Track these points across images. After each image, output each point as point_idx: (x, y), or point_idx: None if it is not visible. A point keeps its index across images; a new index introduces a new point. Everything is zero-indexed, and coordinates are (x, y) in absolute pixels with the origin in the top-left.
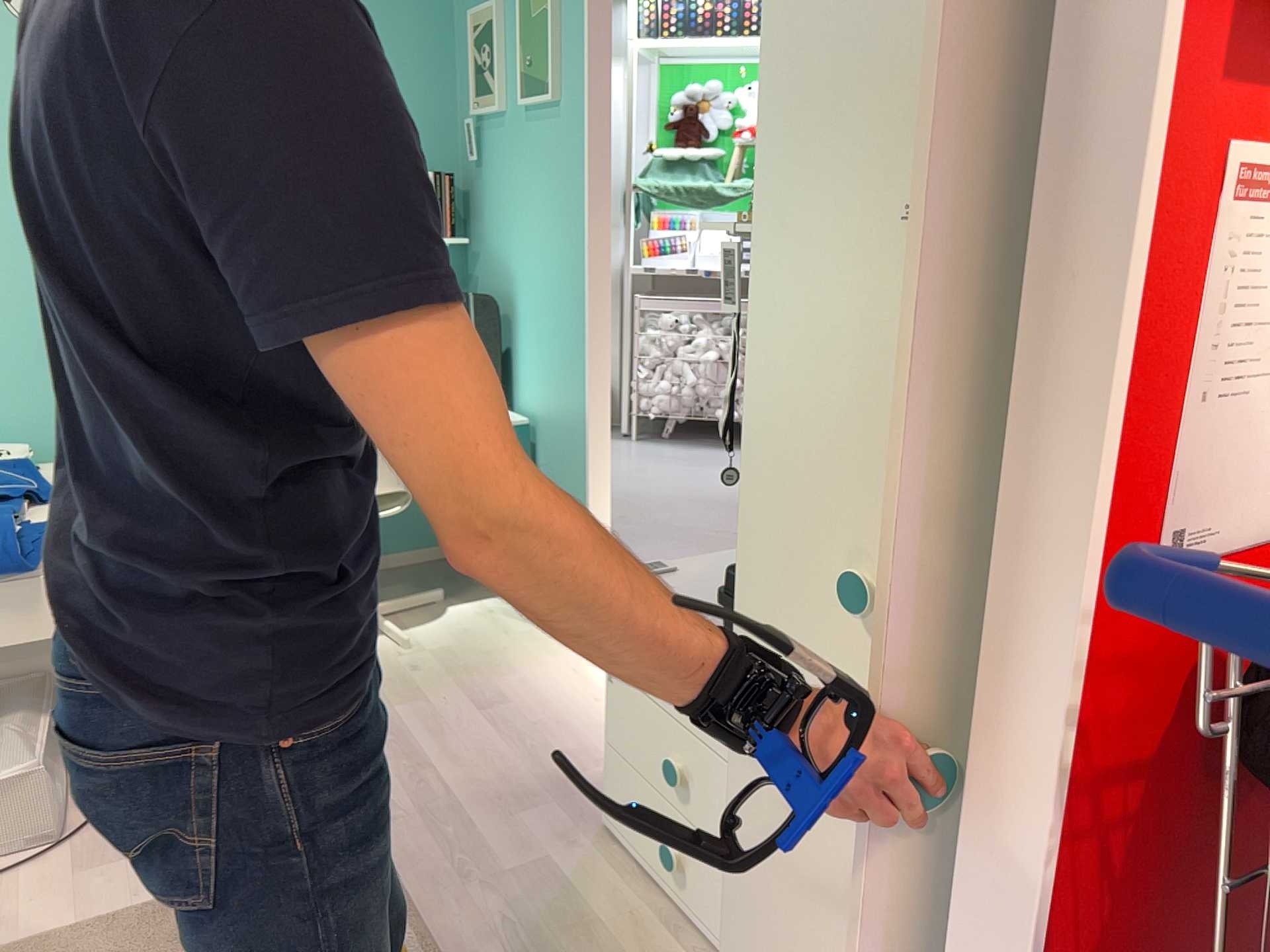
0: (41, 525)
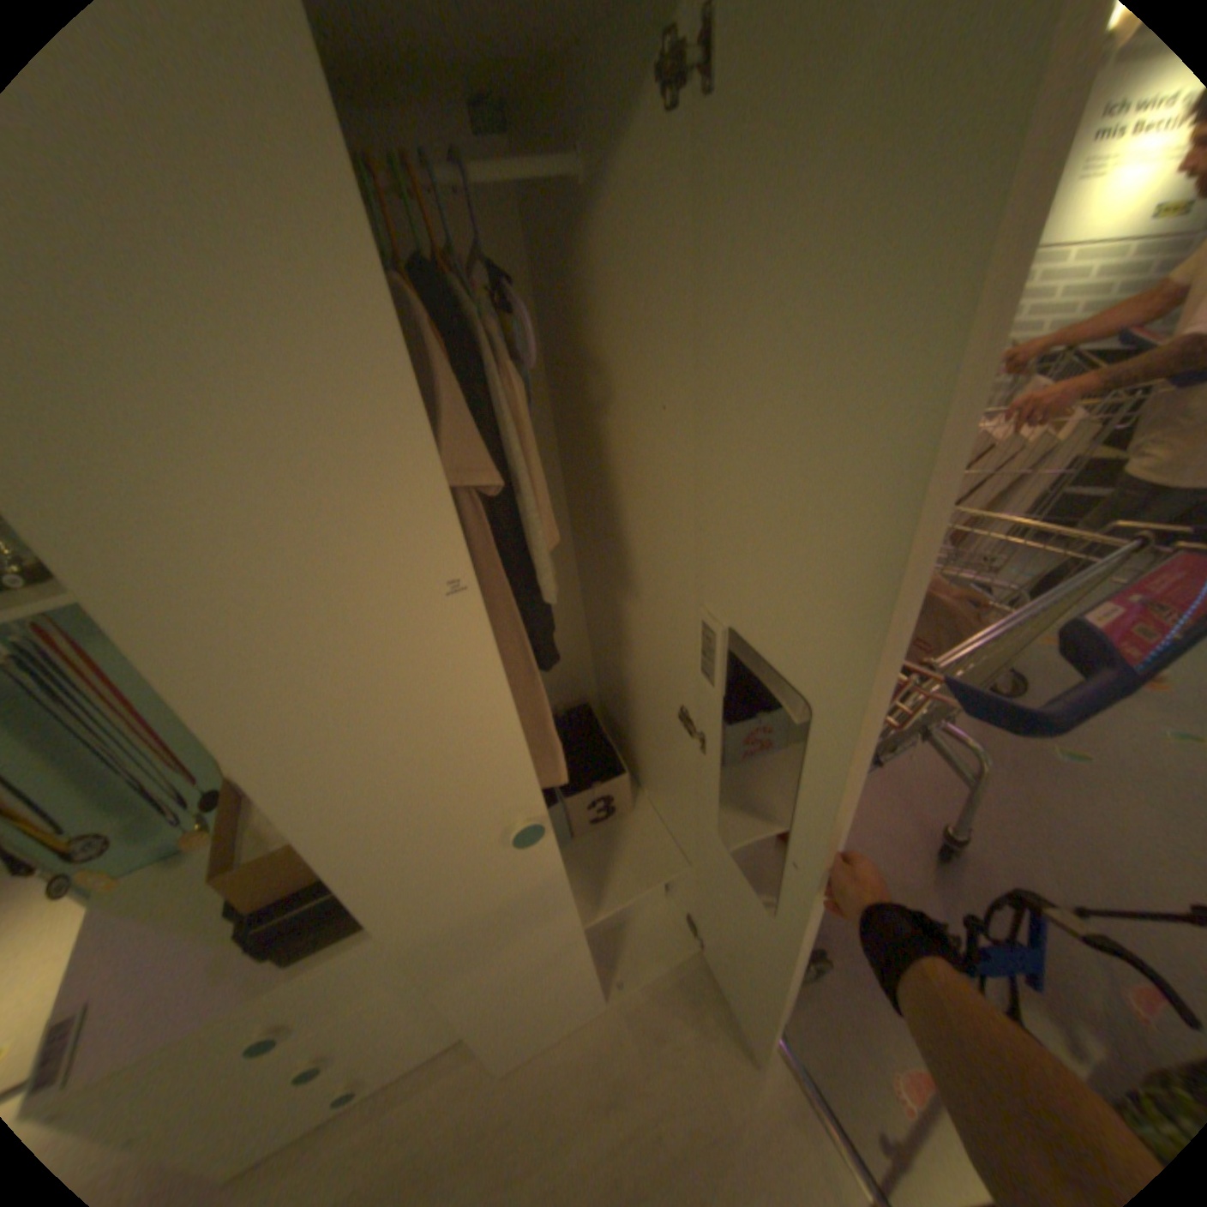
0: None
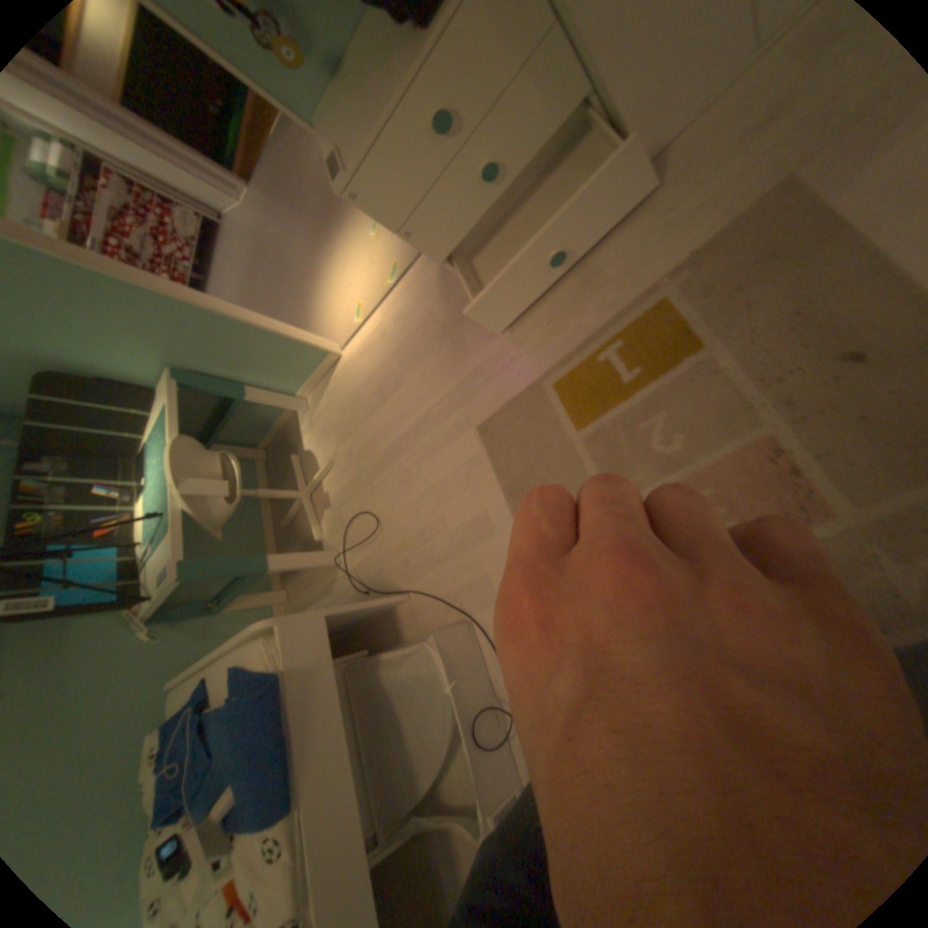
0: (229, 688)
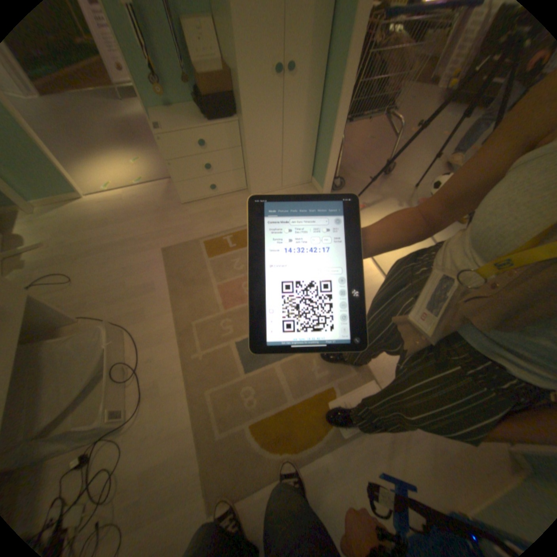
0: None
